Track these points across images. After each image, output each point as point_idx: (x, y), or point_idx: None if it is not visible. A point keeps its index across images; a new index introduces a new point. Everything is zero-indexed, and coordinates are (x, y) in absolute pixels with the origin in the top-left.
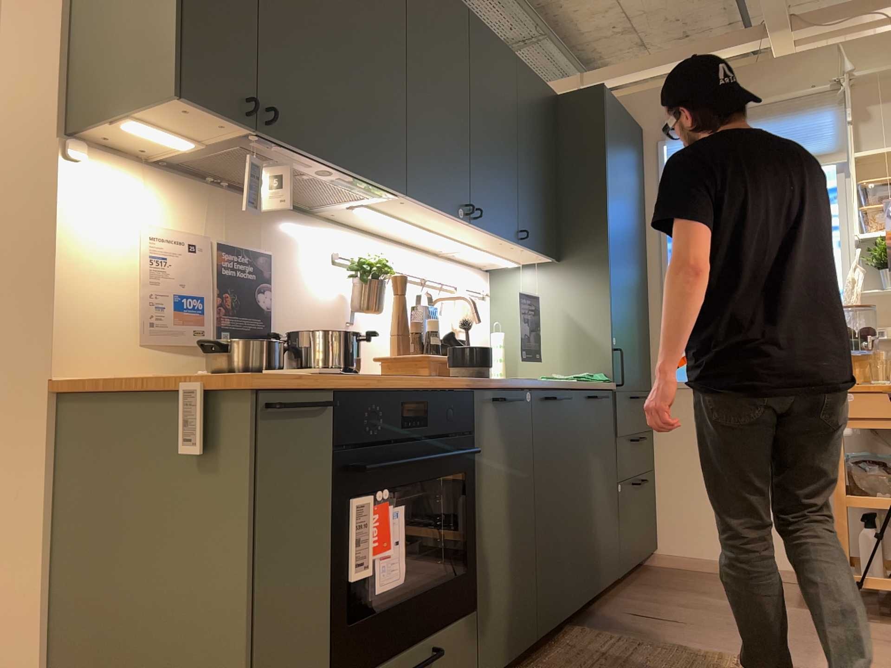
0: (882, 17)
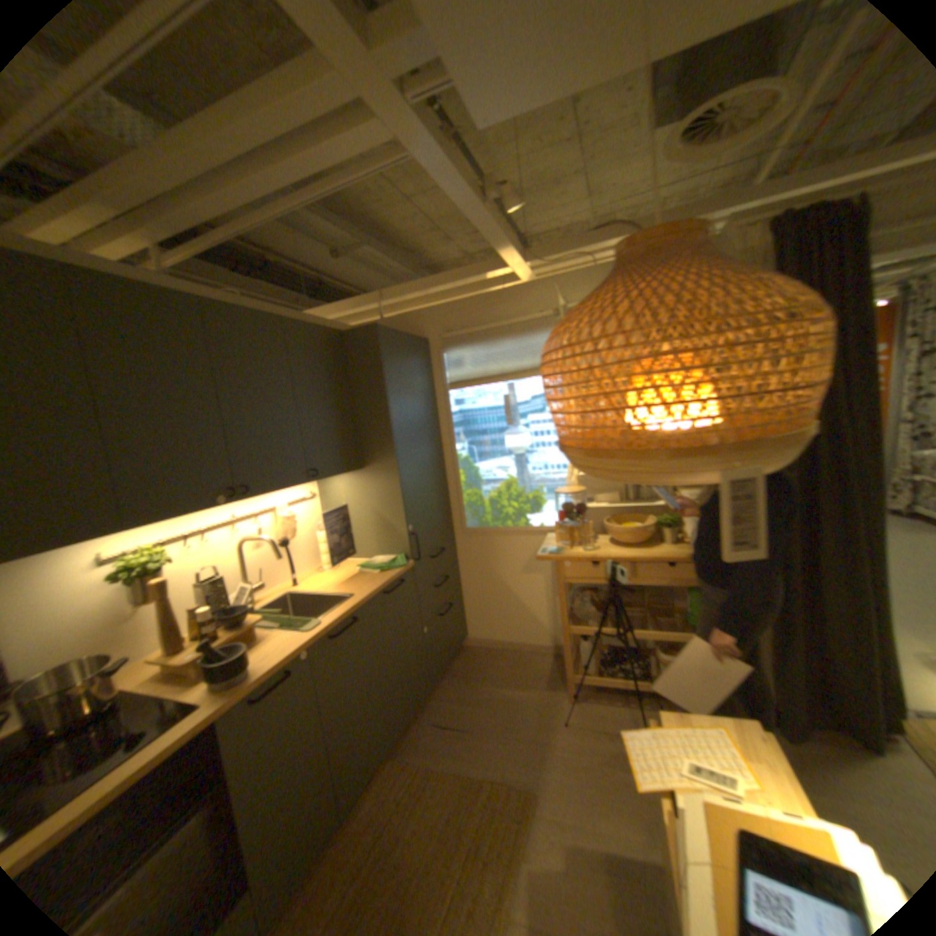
0: (588, 255)
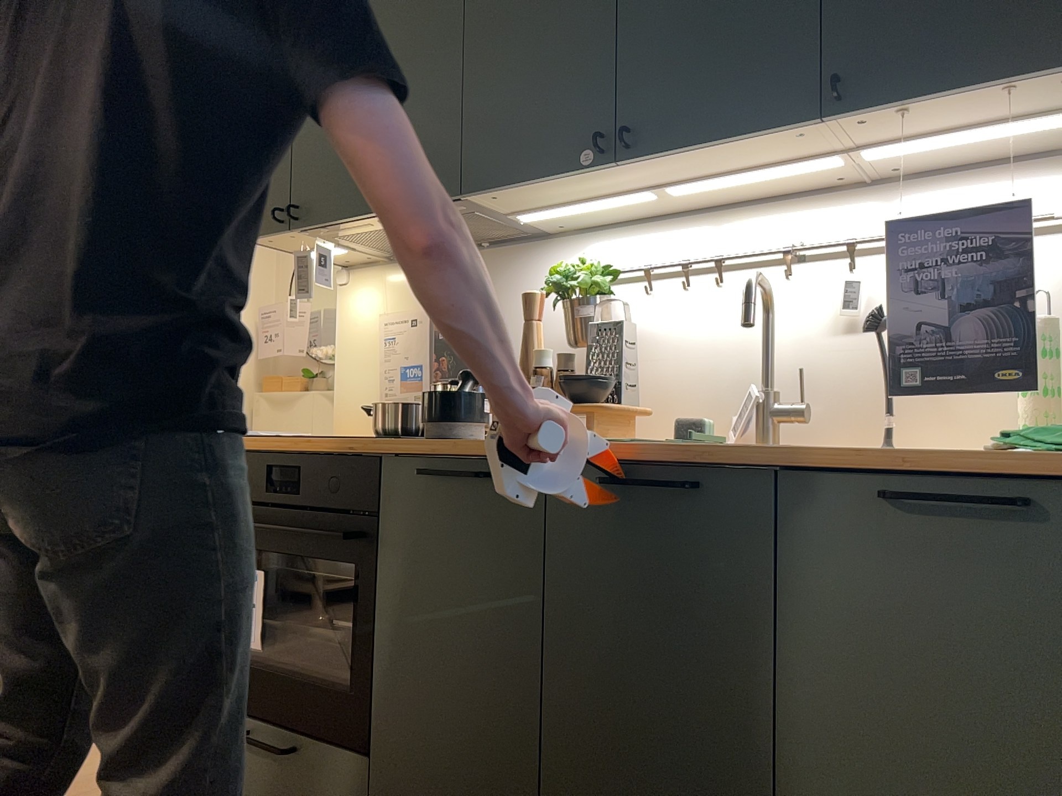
0: None
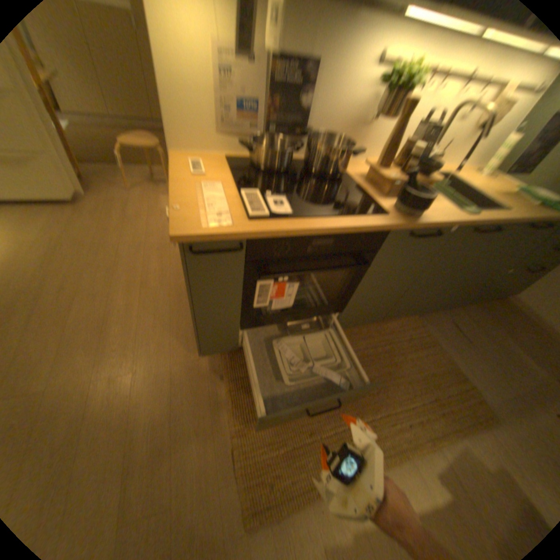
0: None
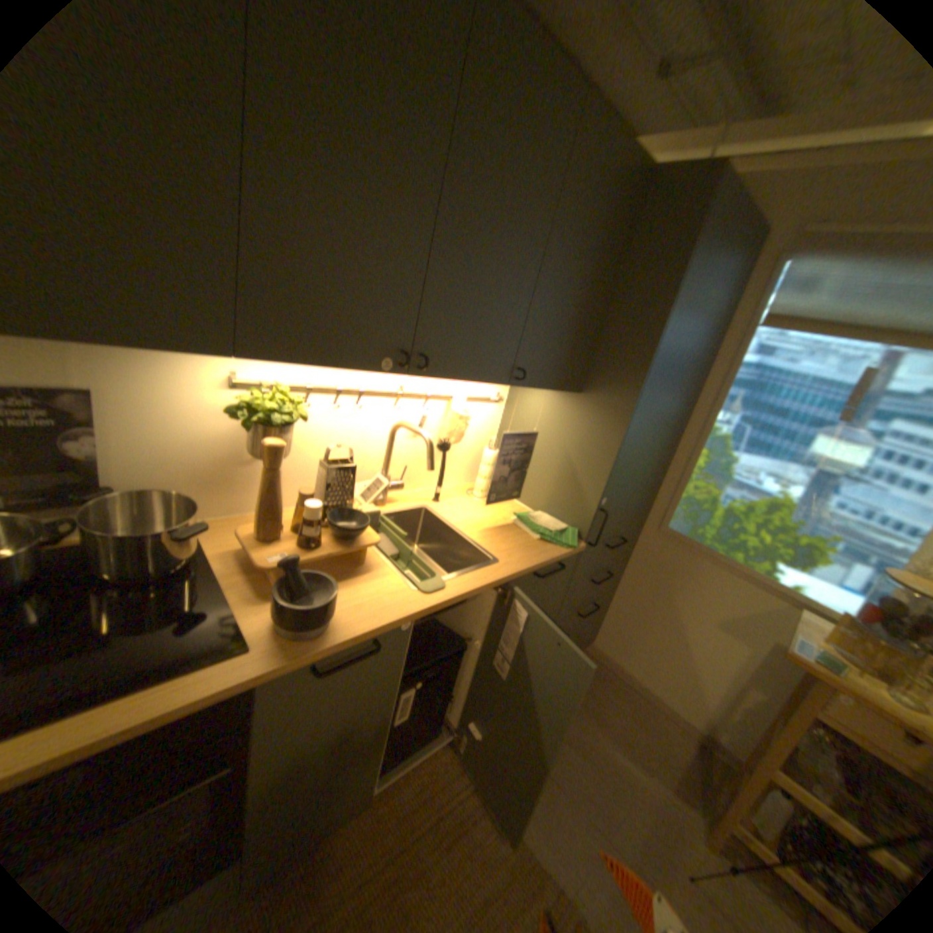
0: None
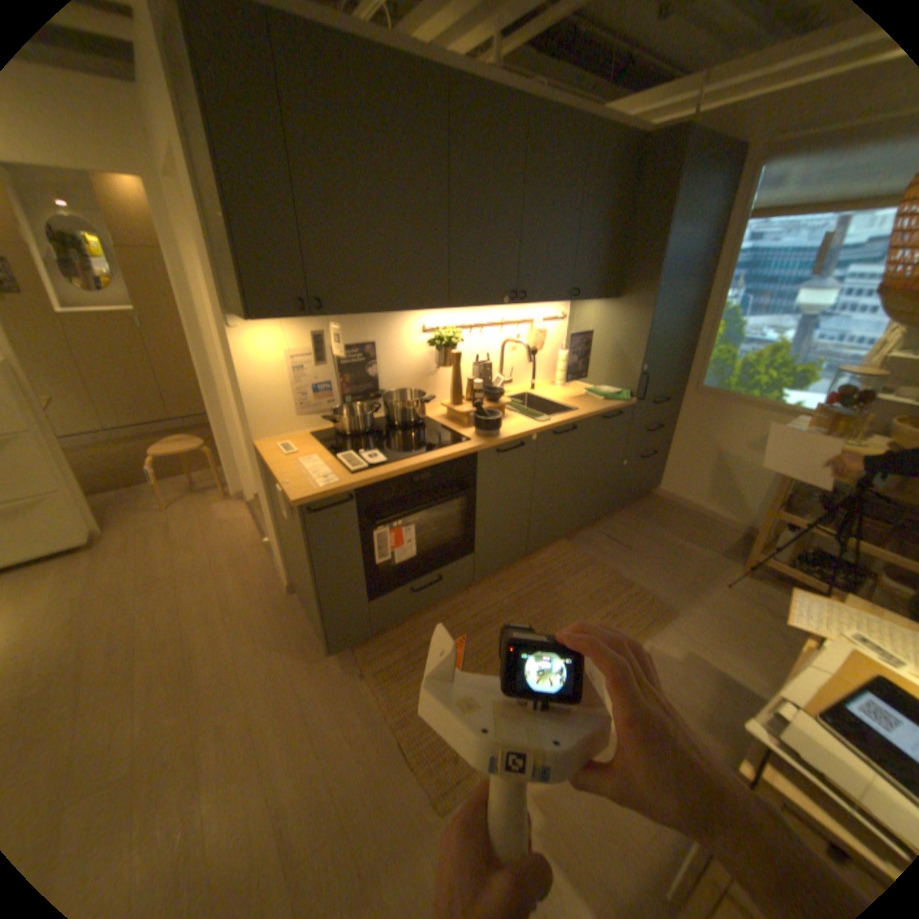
0: None
